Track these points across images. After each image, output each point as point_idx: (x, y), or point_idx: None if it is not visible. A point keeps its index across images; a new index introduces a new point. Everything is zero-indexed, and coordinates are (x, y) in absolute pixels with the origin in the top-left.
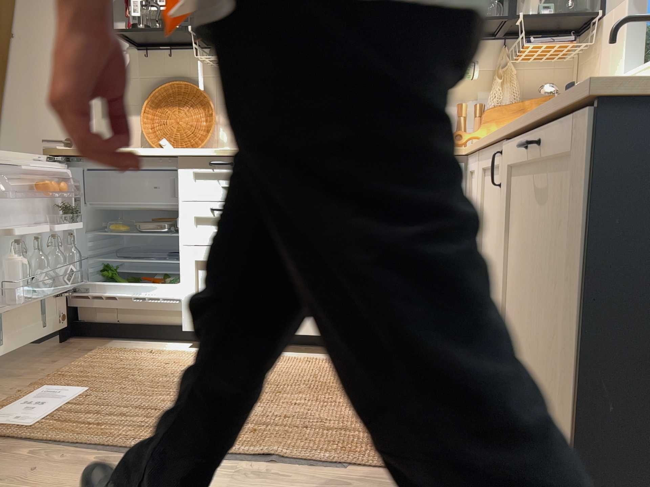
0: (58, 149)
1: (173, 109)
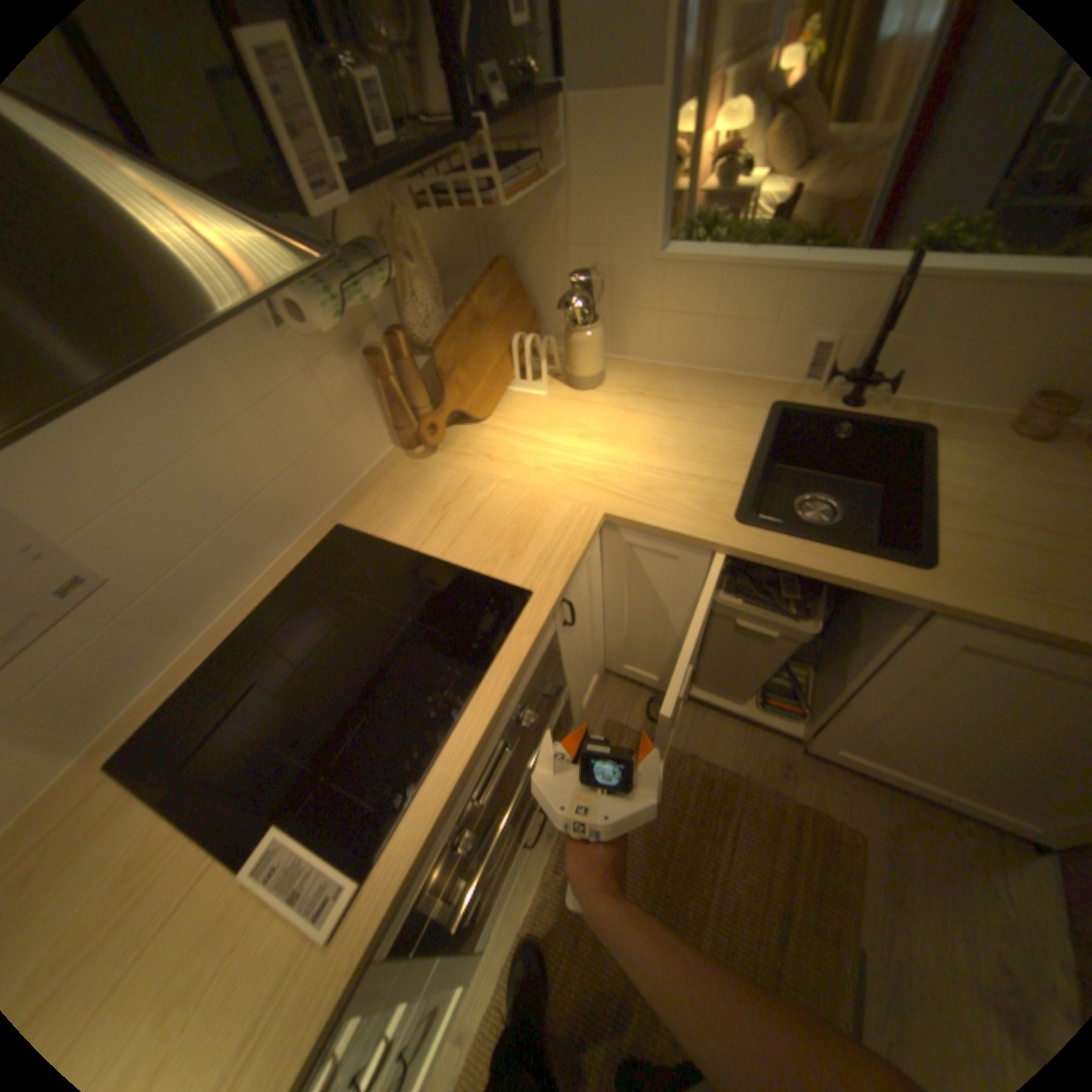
0: None
1: None
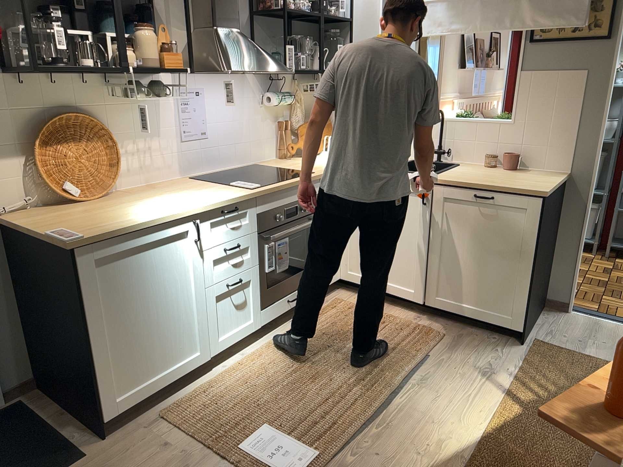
0: (84, 238)
1: (70, 147)
